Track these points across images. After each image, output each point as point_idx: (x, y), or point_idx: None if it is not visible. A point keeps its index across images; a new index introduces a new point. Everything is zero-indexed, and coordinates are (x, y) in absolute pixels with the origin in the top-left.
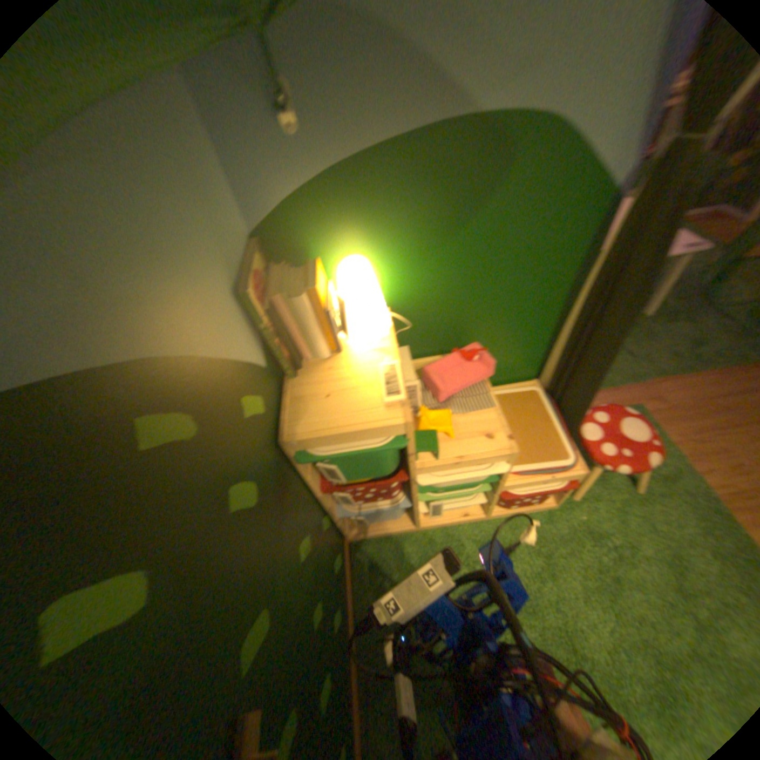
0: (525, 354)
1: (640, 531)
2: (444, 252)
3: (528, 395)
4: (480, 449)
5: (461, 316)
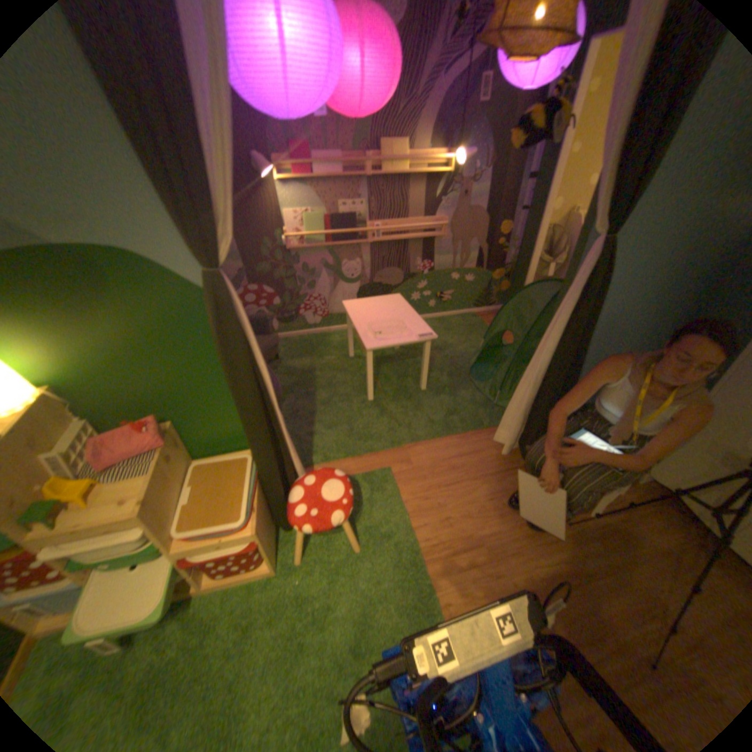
0: (234, 424)
1: (343, 591)
2: (86, 340)
3: (238, 463)
4: (104, 516)
5: (141, 392)
